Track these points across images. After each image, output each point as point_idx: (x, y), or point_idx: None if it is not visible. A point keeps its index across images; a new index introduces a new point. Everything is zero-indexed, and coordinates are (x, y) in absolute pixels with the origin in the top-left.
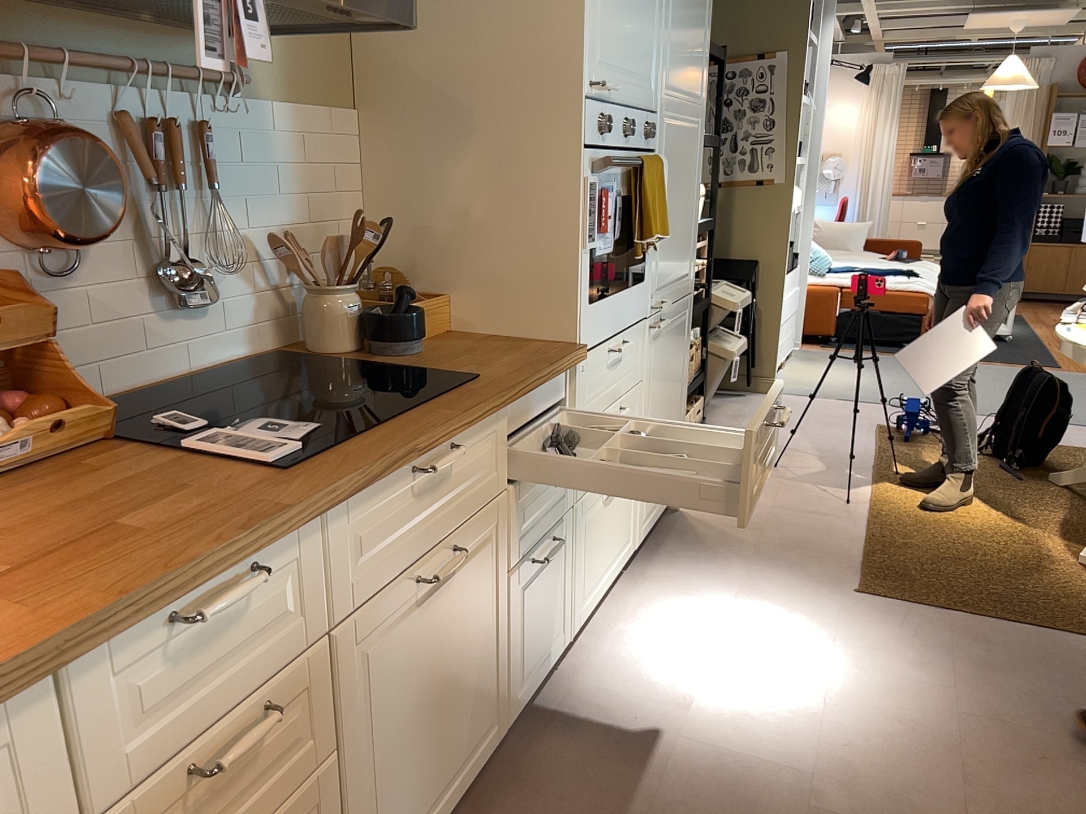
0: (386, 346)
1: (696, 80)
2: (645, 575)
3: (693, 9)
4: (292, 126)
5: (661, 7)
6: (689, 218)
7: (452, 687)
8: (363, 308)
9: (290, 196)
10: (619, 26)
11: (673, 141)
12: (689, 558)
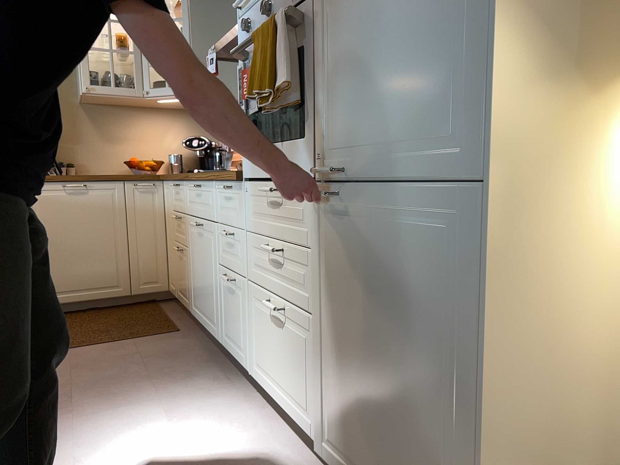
0: None
1: None
2: None
3: None
4: None
5: None
6: (437, 28)
7: (205, 280)
8: None
9: None
10: None
11: None
12: None
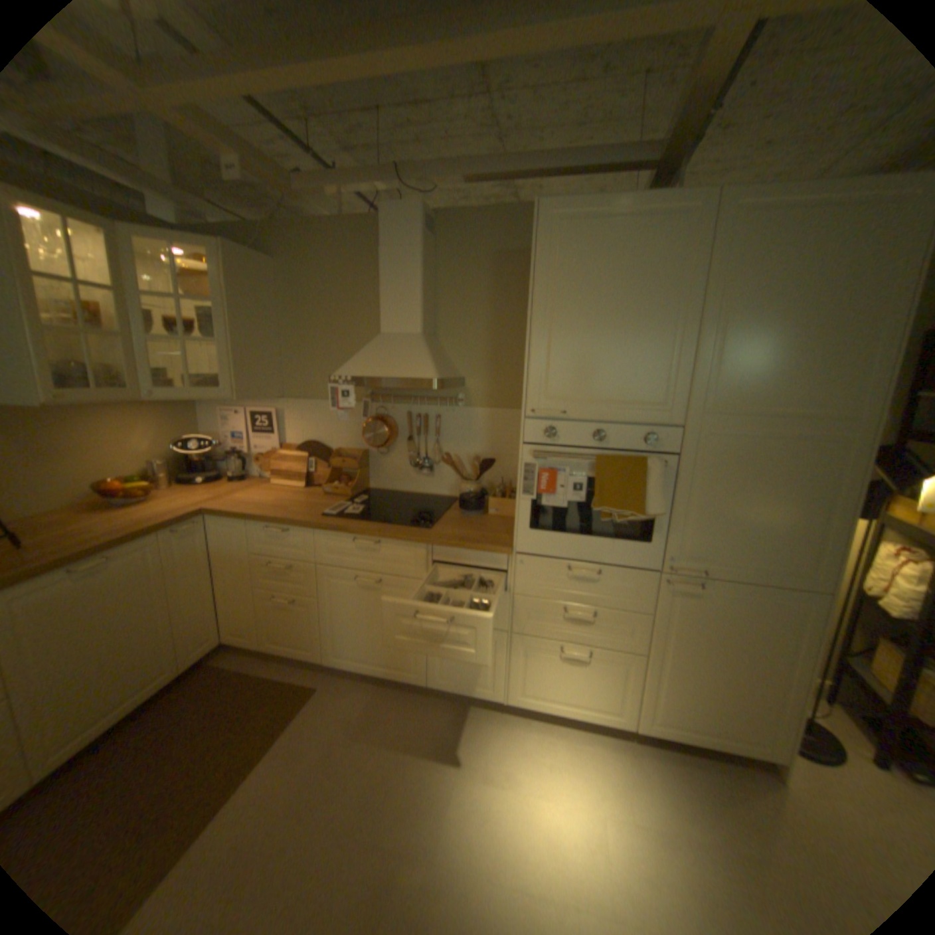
0: (460, 509)
1: (824, 395)
2: (641, 758)
3: (805, 334)
4: (485, 416)
5: (685, 348)
6: (805, 520)
7: (380, 631)
8: (470, 492)
9: (480, 442)
10: (581, 374)
11: (732, 448)
12: (692, 792)
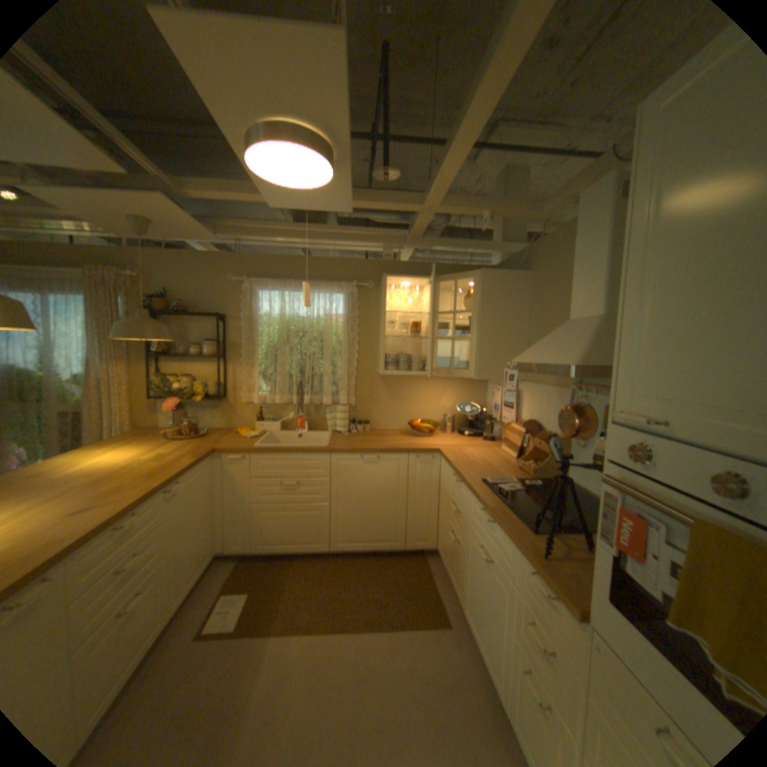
0: None
1: None
2: None
3: None
4: None
5: None
6: None
7: (489, 617)
8: None
9: None
10: (699, 357)
11: None
12: None
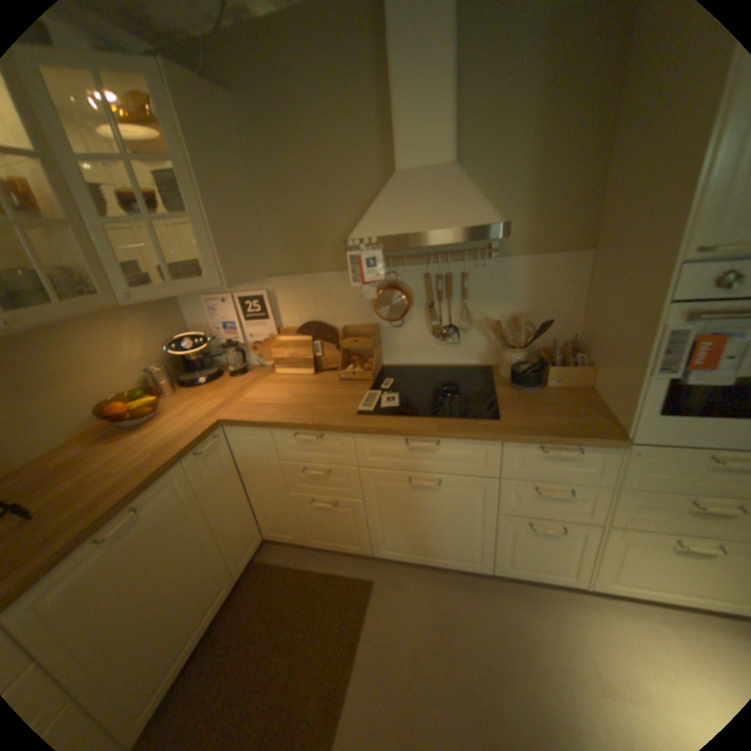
0: (513, 383)
1: None
2: None
3: None
4: (528, 265)
5: None
6: None
7: (441, 527)
8: (520, 361)
9: (520, 298)
10: None
11: None
12: None
